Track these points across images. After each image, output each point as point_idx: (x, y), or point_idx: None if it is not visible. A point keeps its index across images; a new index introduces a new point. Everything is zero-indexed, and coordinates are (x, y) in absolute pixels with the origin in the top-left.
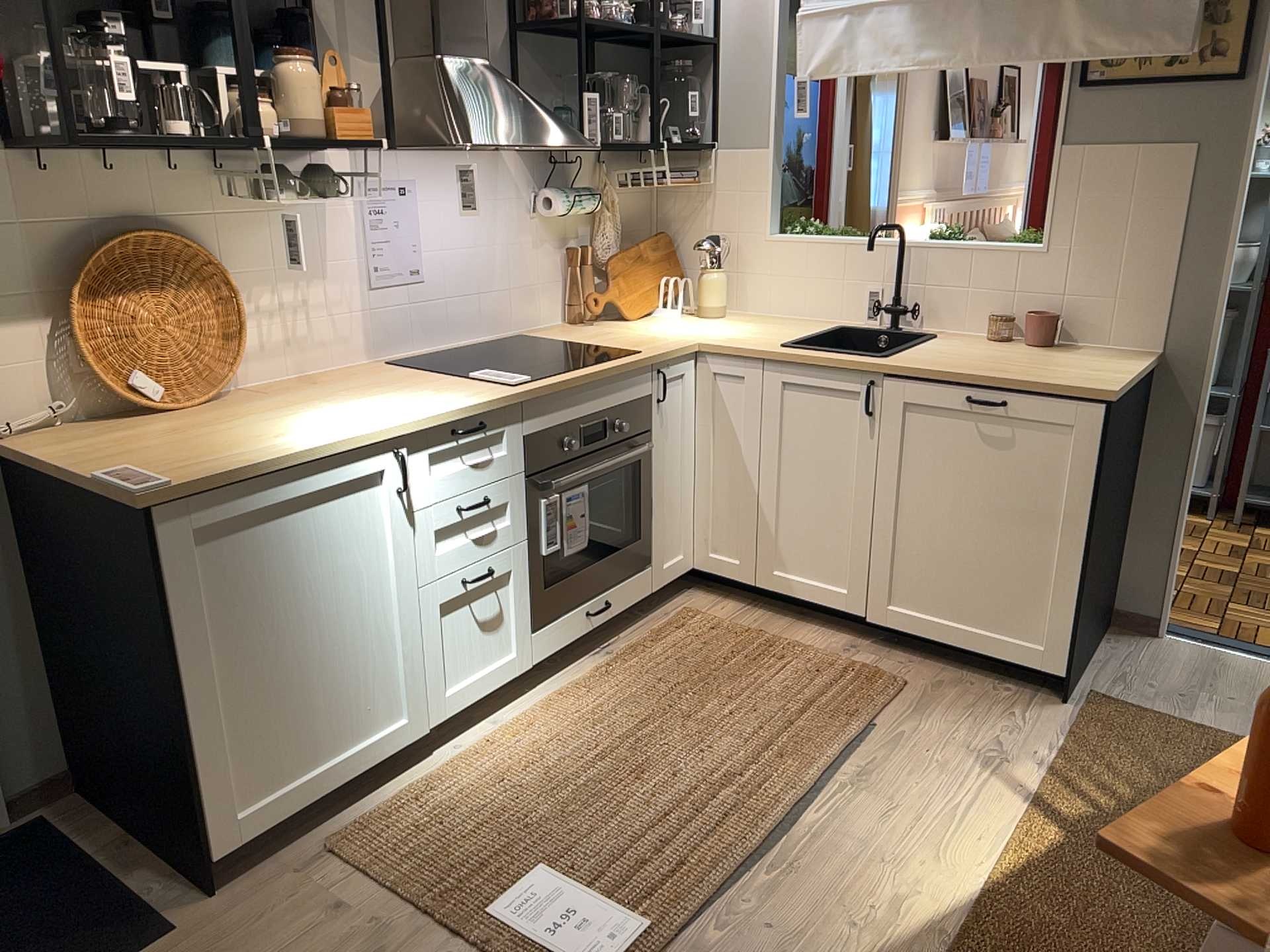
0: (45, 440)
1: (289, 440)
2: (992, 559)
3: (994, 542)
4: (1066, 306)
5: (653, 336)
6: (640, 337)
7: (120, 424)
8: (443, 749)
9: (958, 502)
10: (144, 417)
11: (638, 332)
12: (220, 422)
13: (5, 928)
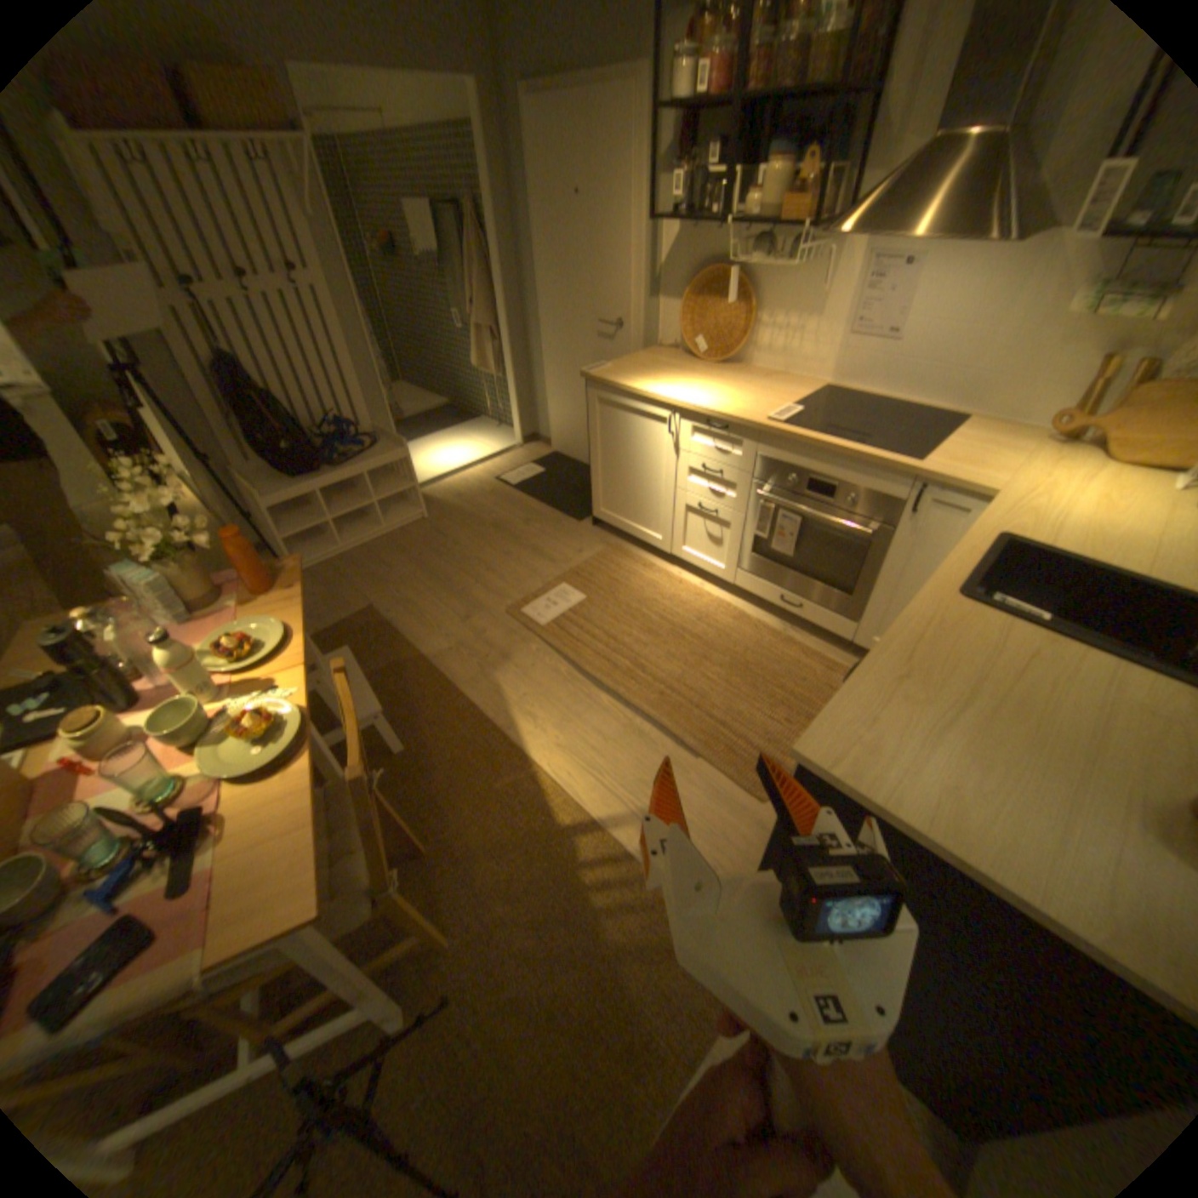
0: (658, 352)
1: (648, 384)
2: None
3: None
4: None
5: (1019, 471)
6: (1004, 465)
7: (680, 357)
8: (677, 569)
9: None
10: (686, 358)
11: (1039, 464)
12: (683, 370)
13: (588, 495)
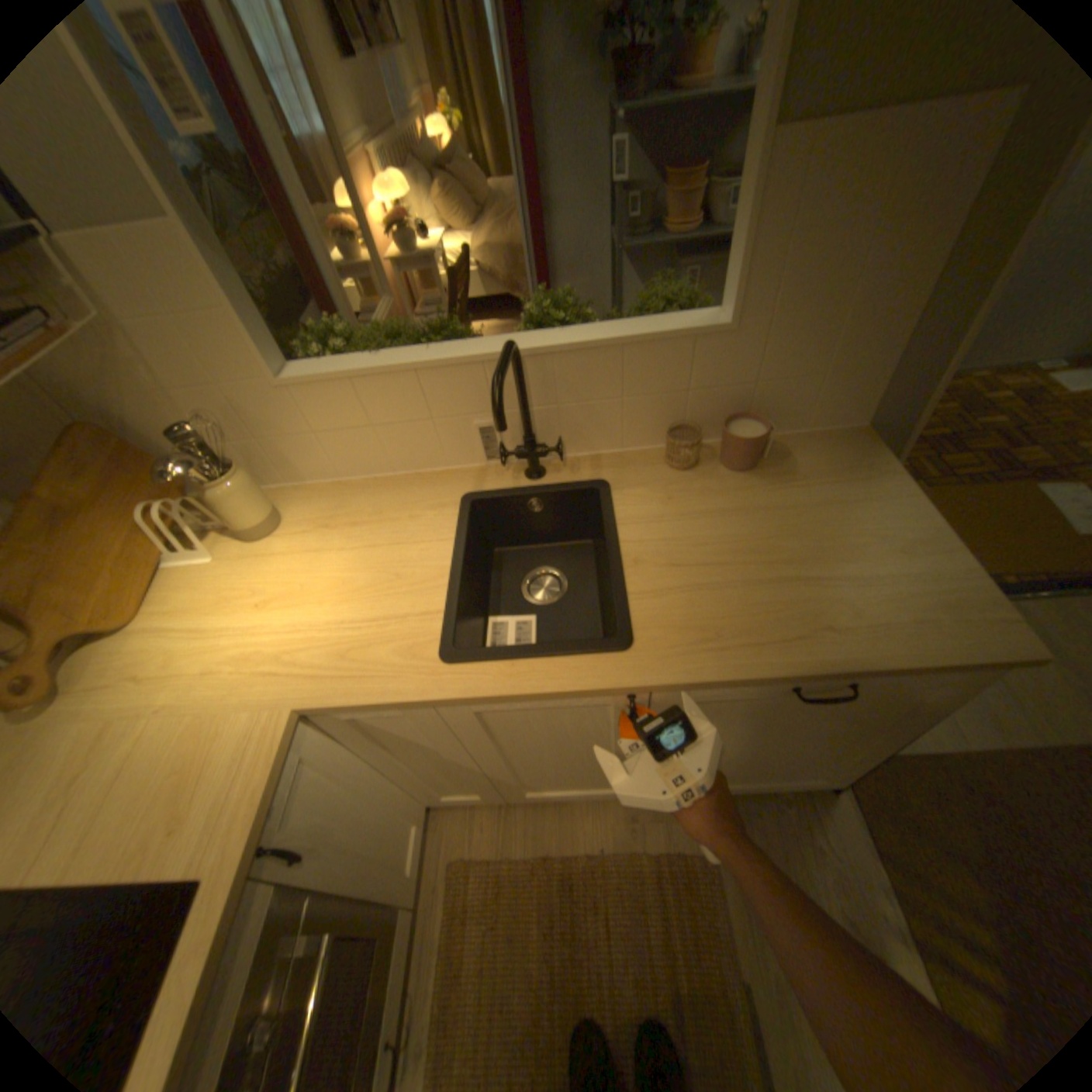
0: None
1: None
2: (781, 758)
3: (786, 752)
4: (752, 397)
5: (188, 711)
6: (166, 738)
7: None
8: None
9: (749, 741)
10: None
11: (152, 695)
12: None
13: None
